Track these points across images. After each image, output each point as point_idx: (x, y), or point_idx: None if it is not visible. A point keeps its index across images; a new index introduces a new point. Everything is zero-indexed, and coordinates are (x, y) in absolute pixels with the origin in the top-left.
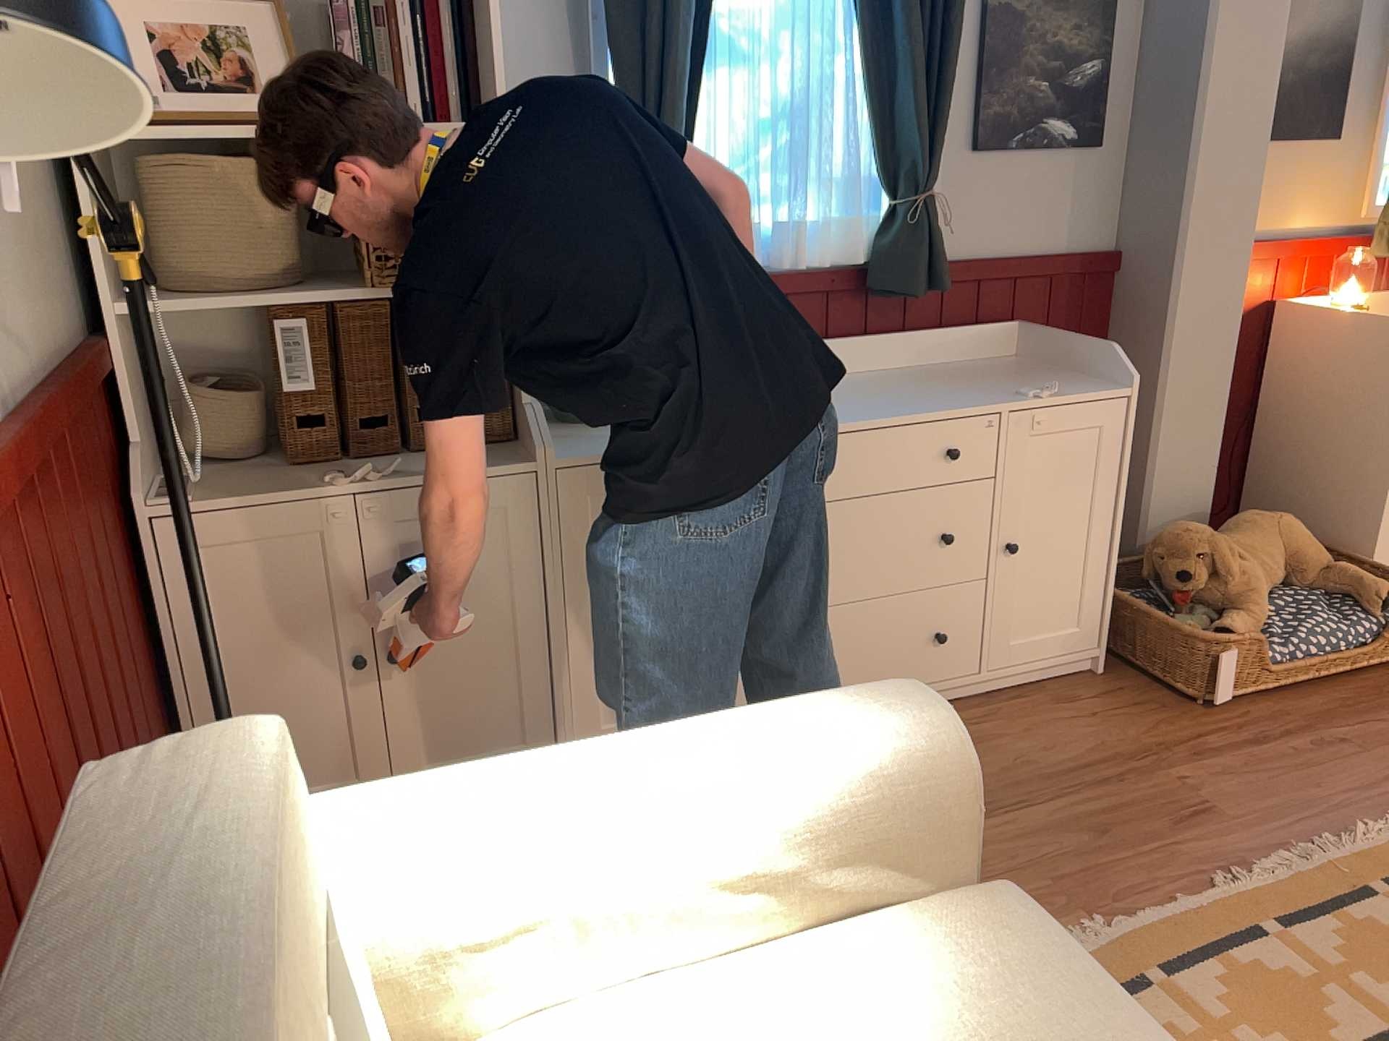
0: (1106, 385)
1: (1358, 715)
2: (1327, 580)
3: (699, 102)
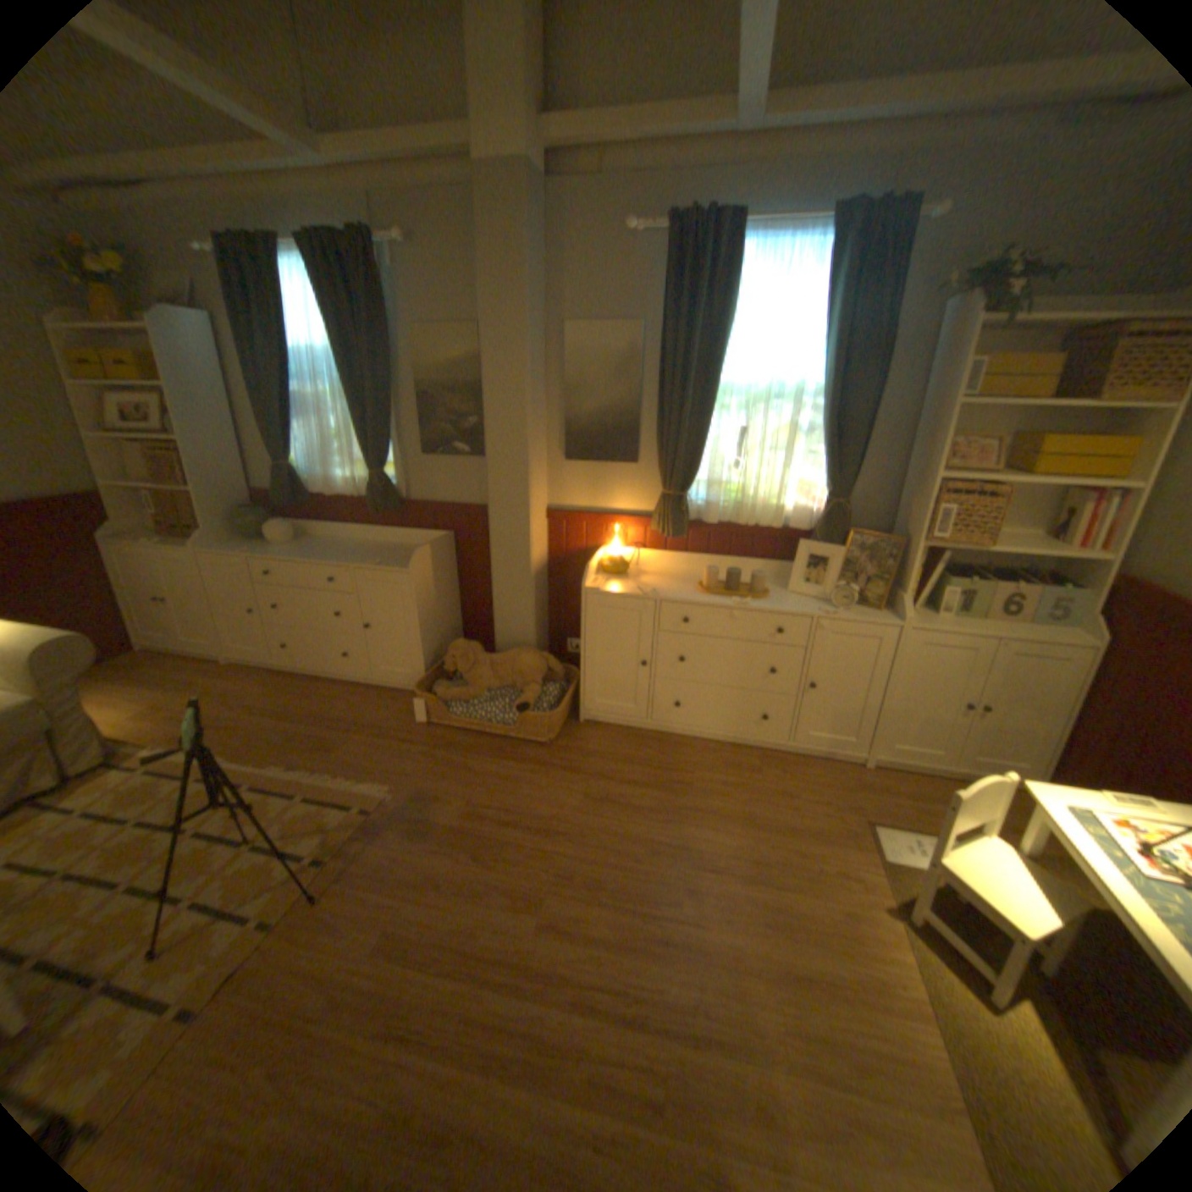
0: (408, 568)
1: (463, 754)
2: (527, 691)
3: (290, 431)
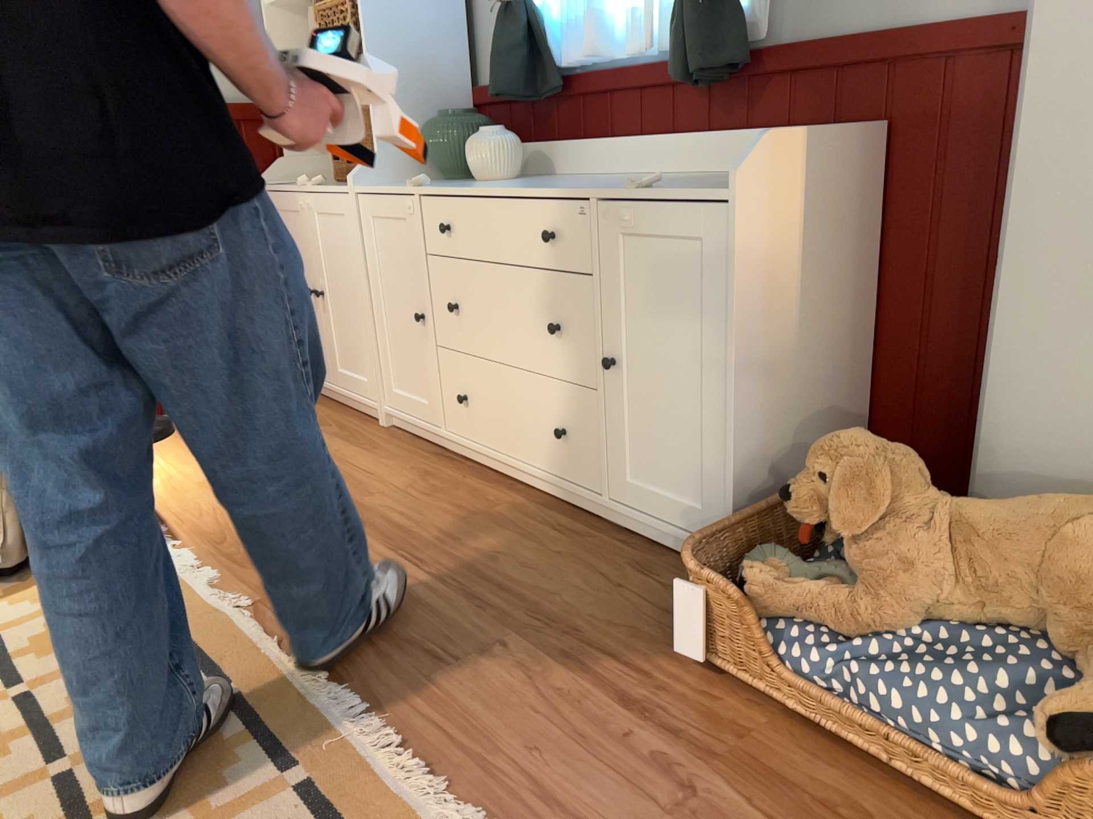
0: (730, 187)
1: None
2: None
3: None
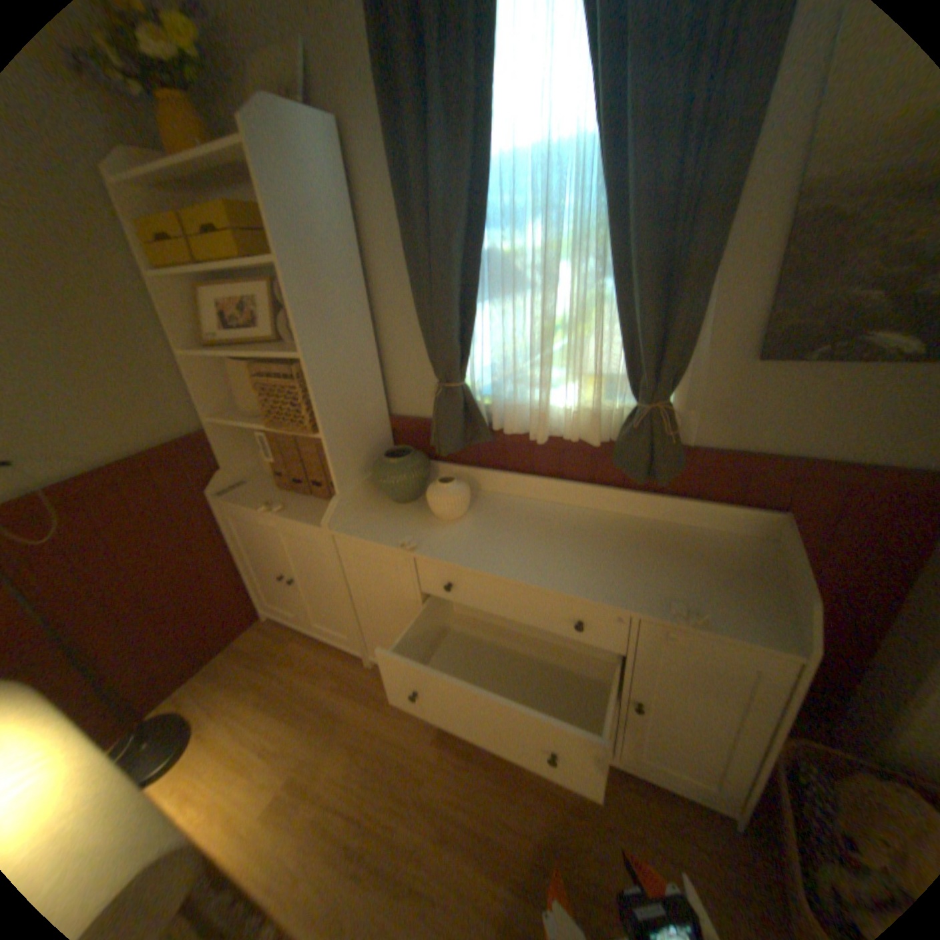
0: (788, 634)
1: None
2: None
3: (478, 321)
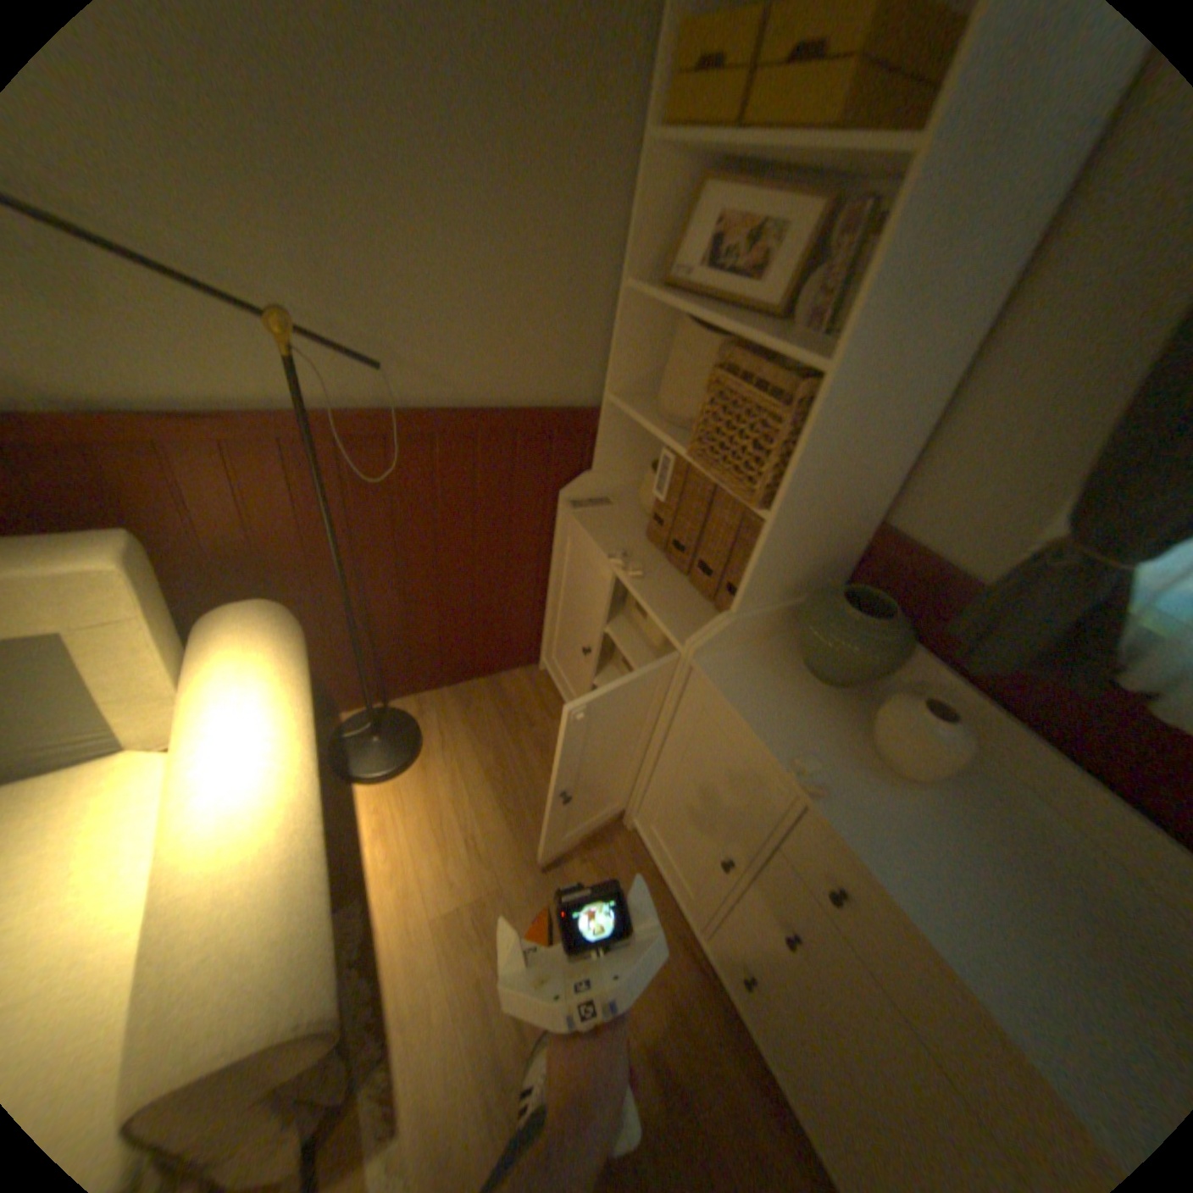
0: None
1: None
2: None
3: None
